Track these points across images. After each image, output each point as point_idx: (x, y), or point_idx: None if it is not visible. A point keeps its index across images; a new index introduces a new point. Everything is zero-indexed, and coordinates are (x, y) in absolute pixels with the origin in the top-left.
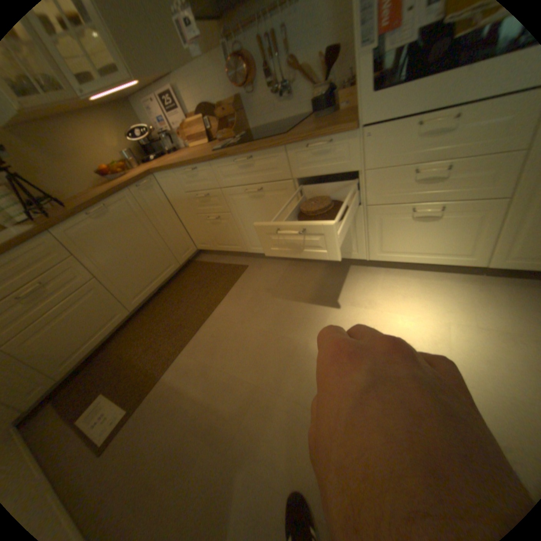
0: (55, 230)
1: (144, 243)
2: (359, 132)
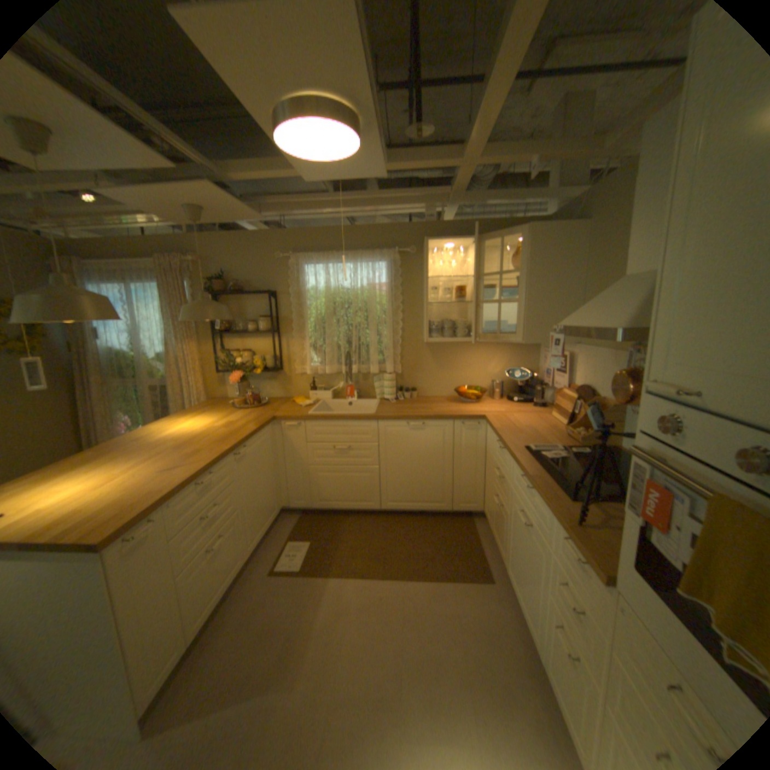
0: (381, 422)
1: (433, 469)
2: (616, 598)
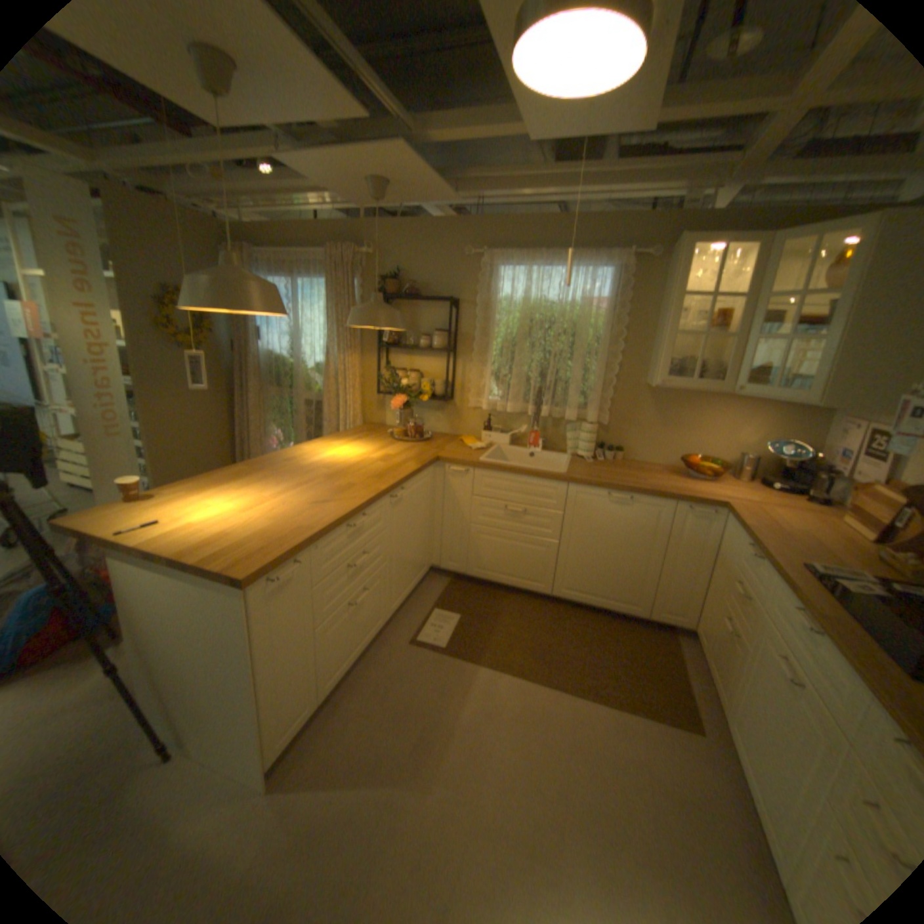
0: (573, 486)
1: (634, 560)
2: None
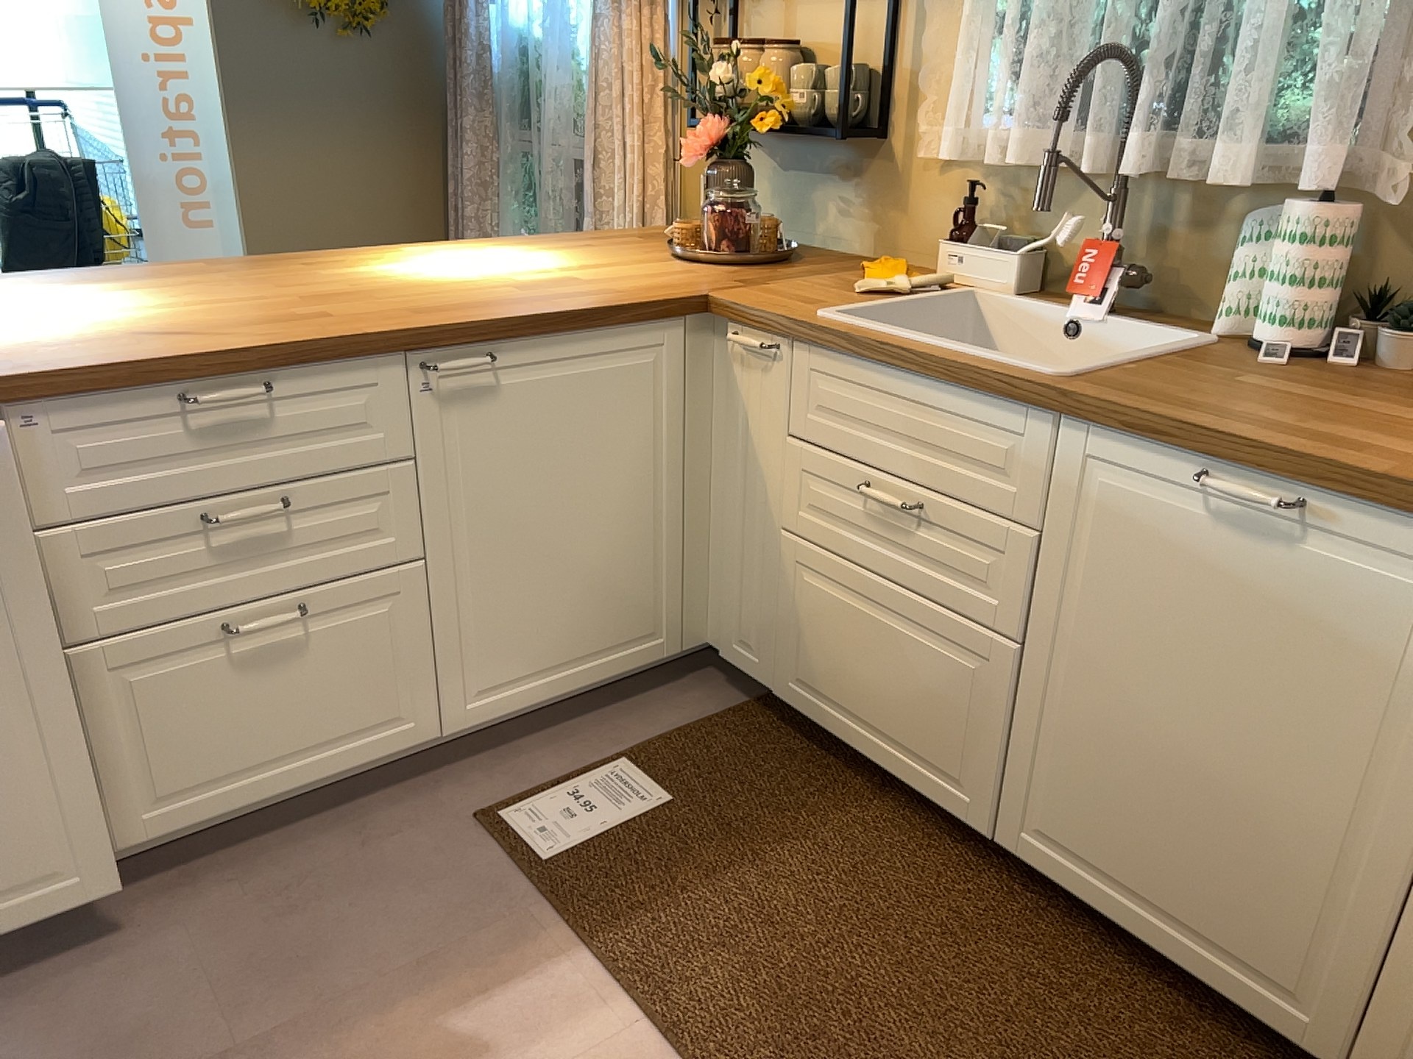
0: (1074, 431)
1: (1292, 795)
2: None
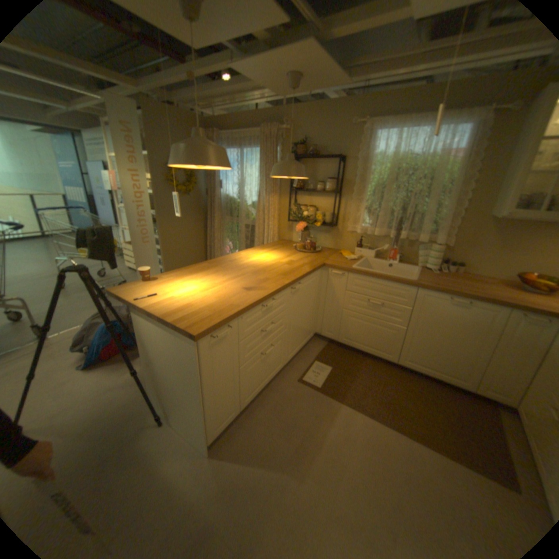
0: (422, 290)
1: (468, 349)
2: None
